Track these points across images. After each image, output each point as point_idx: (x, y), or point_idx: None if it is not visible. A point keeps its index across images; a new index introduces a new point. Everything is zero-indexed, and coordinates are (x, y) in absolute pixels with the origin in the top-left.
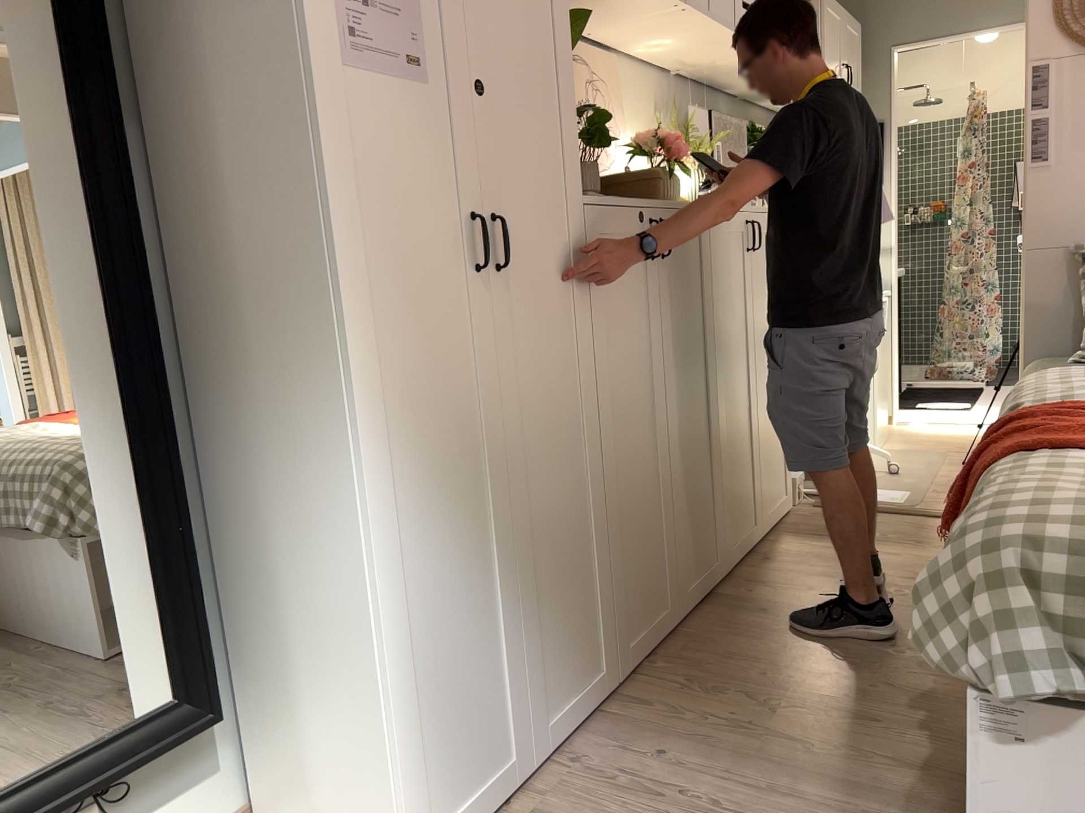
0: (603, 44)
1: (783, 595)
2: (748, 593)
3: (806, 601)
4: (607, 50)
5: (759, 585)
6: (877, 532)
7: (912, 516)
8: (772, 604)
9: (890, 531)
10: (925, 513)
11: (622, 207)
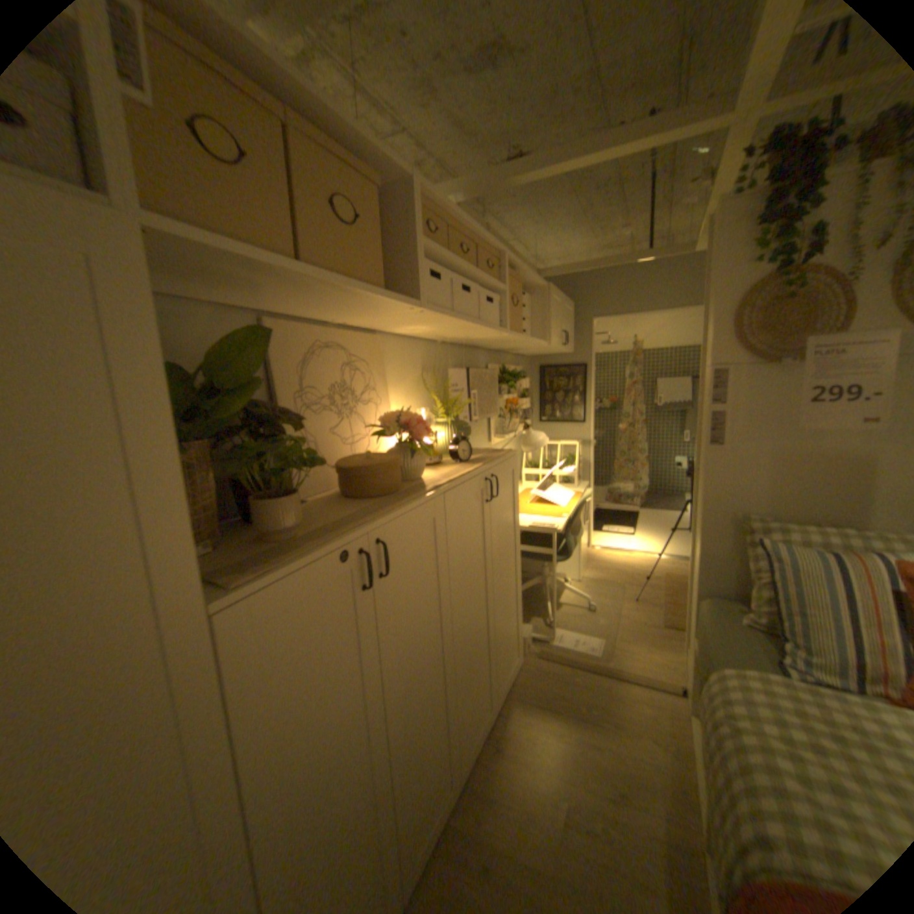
0: (363, 328)
1: (504, 831)
2: (475, 820)
3: (522, 845)
4: (371, 331)
5: (486, 804)
6: (582, 704)
7: (607, 678)
8: (493, 849)
9: (592, 703)
10: (616, 676)
11: (306, 567)
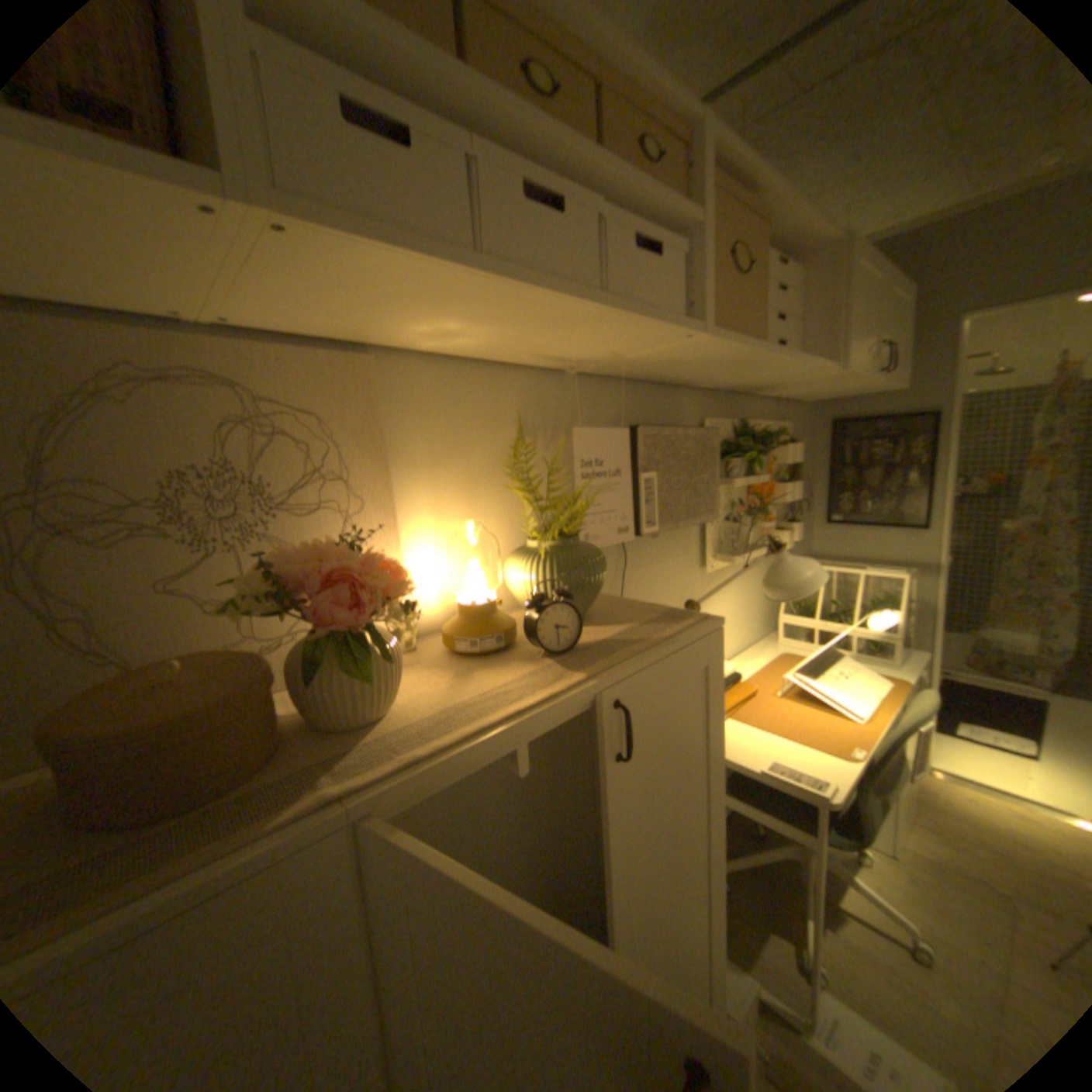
0: (303, 334)
1: None
2: None
3: None
4: (348, 343)
5: None
6: None
7: None
8: None
9: None
10: None
11: None
